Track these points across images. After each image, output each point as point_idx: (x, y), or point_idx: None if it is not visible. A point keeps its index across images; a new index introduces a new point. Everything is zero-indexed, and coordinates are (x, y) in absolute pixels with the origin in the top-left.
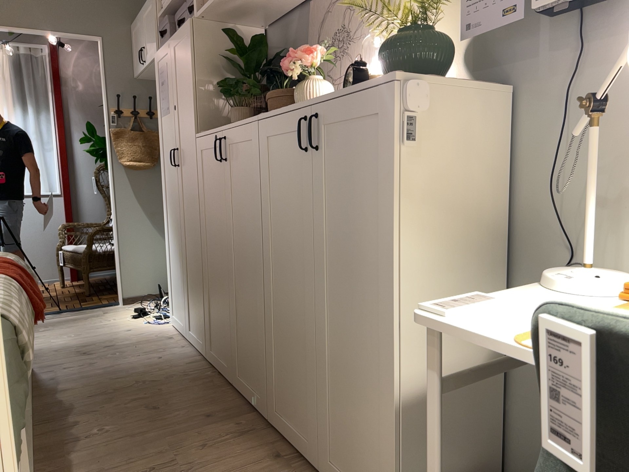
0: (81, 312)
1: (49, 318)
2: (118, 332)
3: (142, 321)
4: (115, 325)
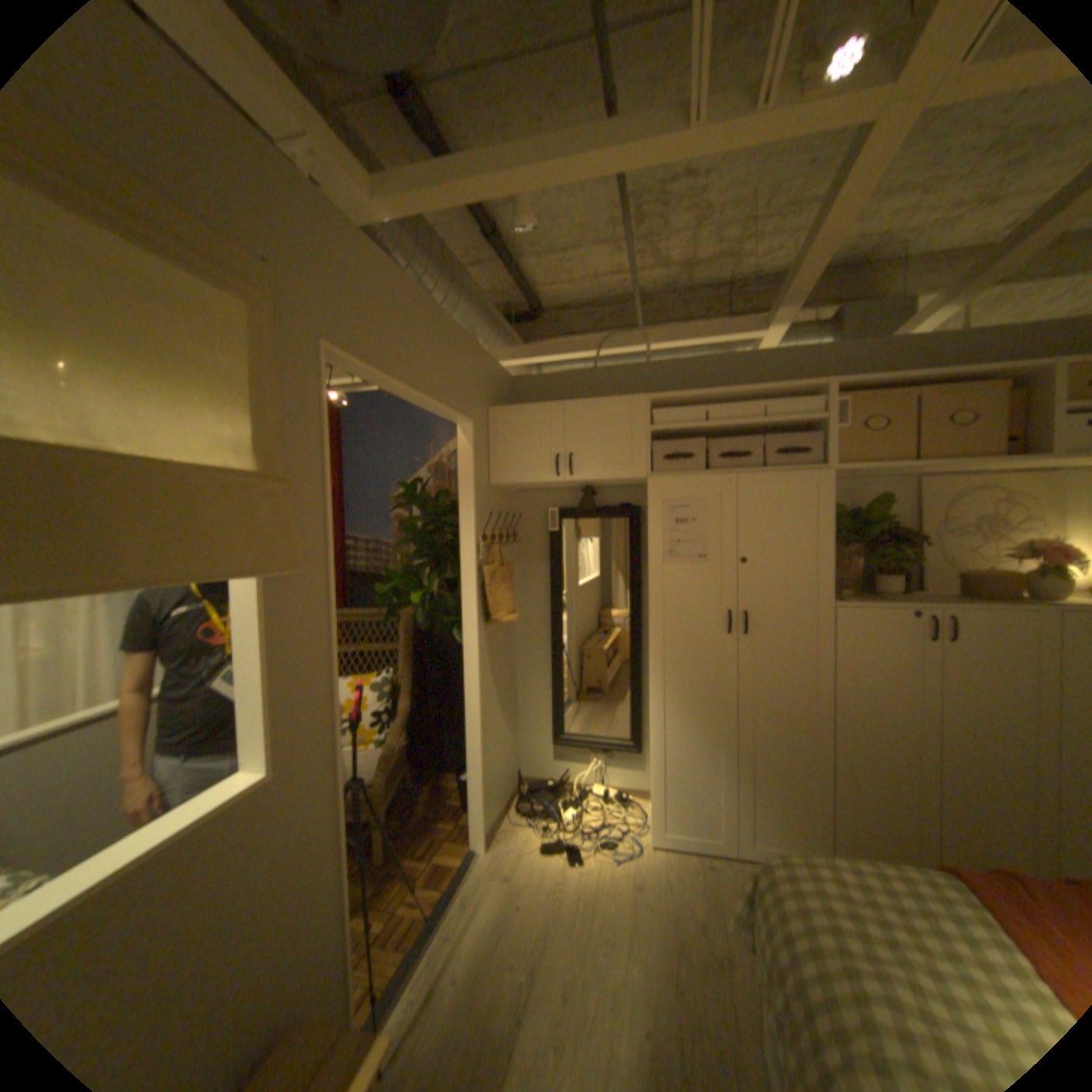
0: (463, 902)
1: (444, 948)
2: (636, 901)
3: (601, 864)
4: (594, 893)
